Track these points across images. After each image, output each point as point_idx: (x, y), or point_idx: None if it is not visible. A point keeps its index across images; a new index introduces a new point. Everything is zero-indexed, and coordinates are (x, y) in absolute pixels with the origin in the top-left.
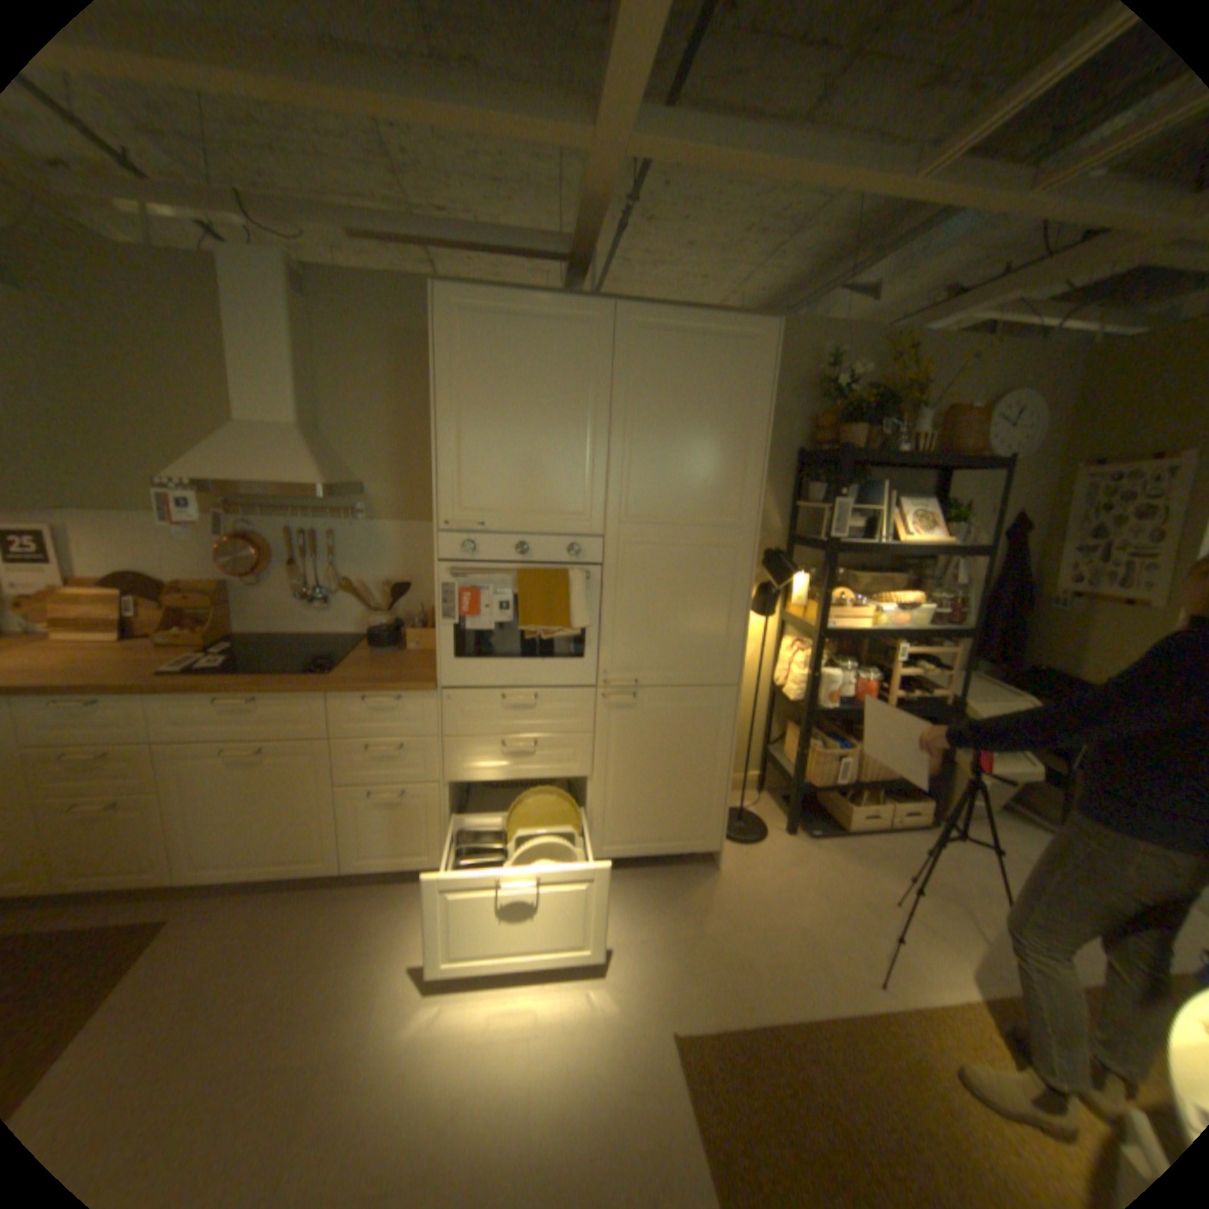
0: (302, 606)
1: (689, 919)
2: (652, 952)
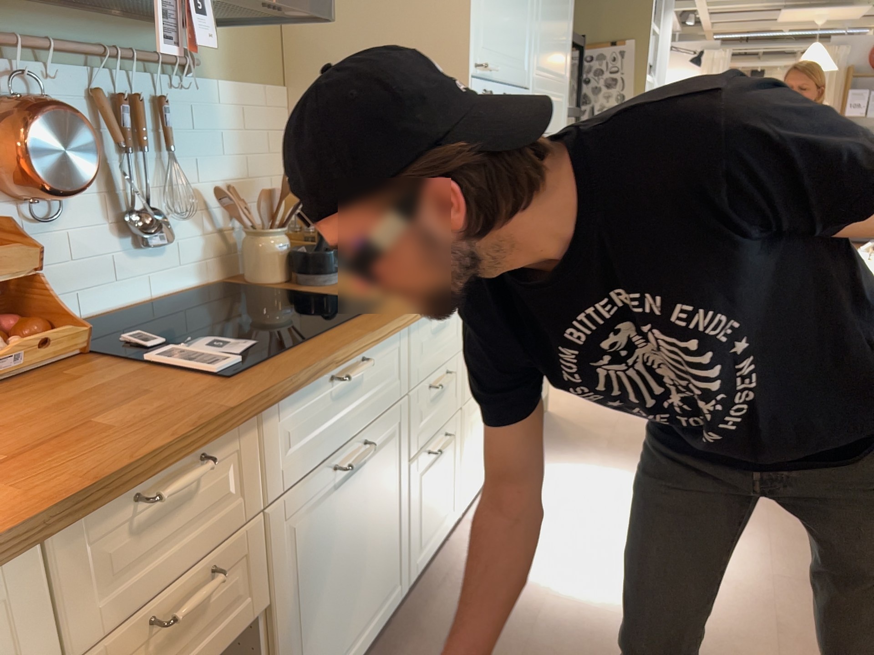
0: (126, 248)
1: (588, 438)
2: (612, 462)
